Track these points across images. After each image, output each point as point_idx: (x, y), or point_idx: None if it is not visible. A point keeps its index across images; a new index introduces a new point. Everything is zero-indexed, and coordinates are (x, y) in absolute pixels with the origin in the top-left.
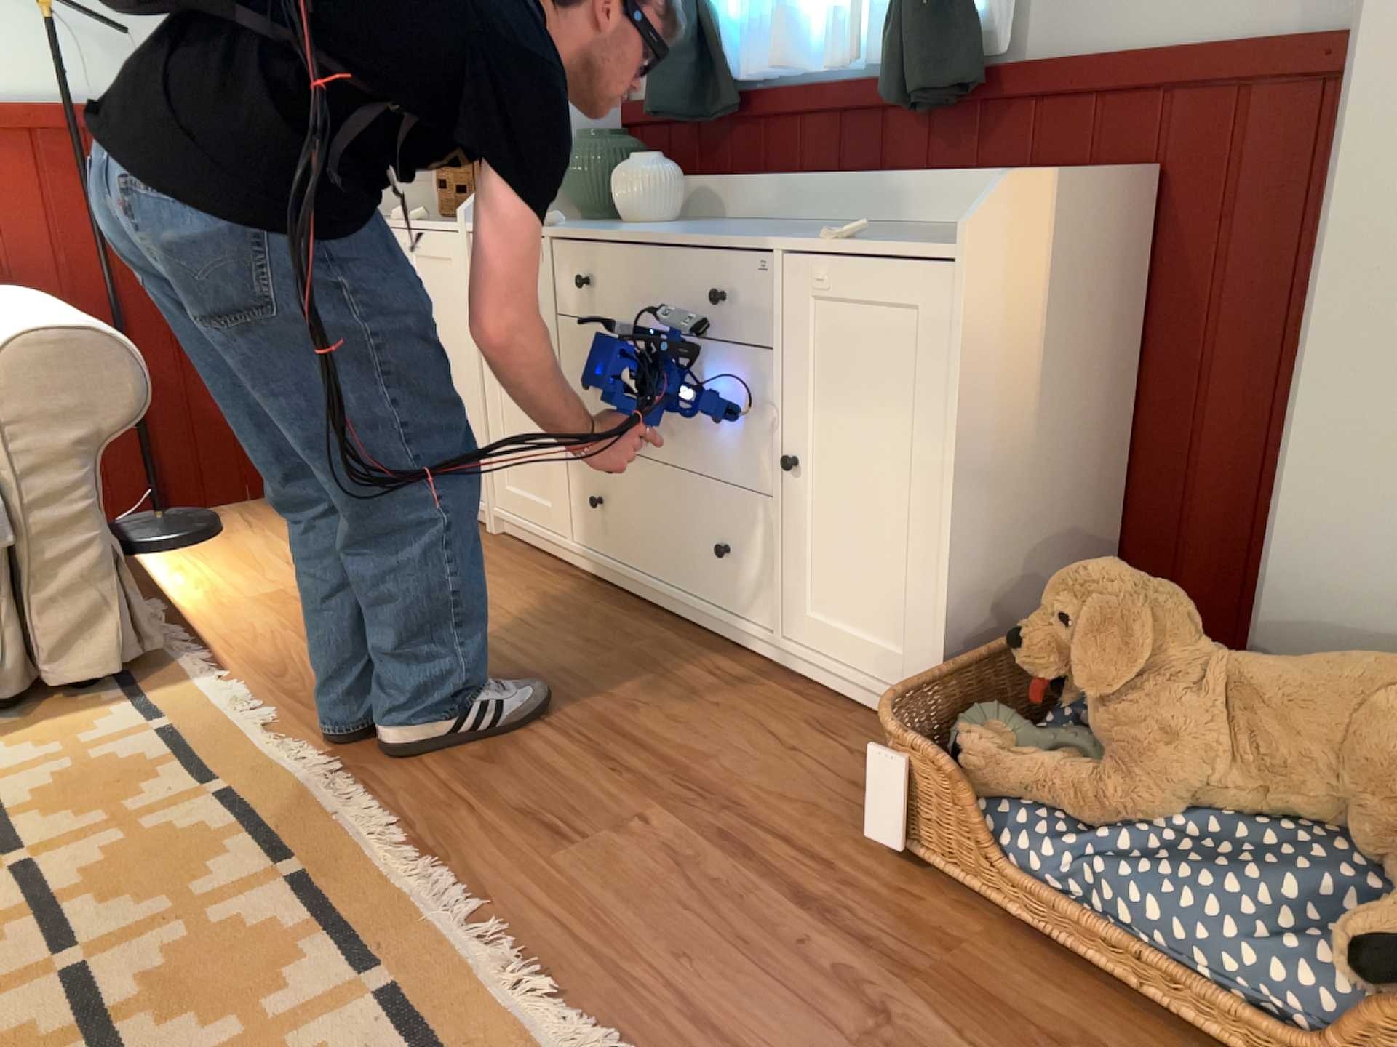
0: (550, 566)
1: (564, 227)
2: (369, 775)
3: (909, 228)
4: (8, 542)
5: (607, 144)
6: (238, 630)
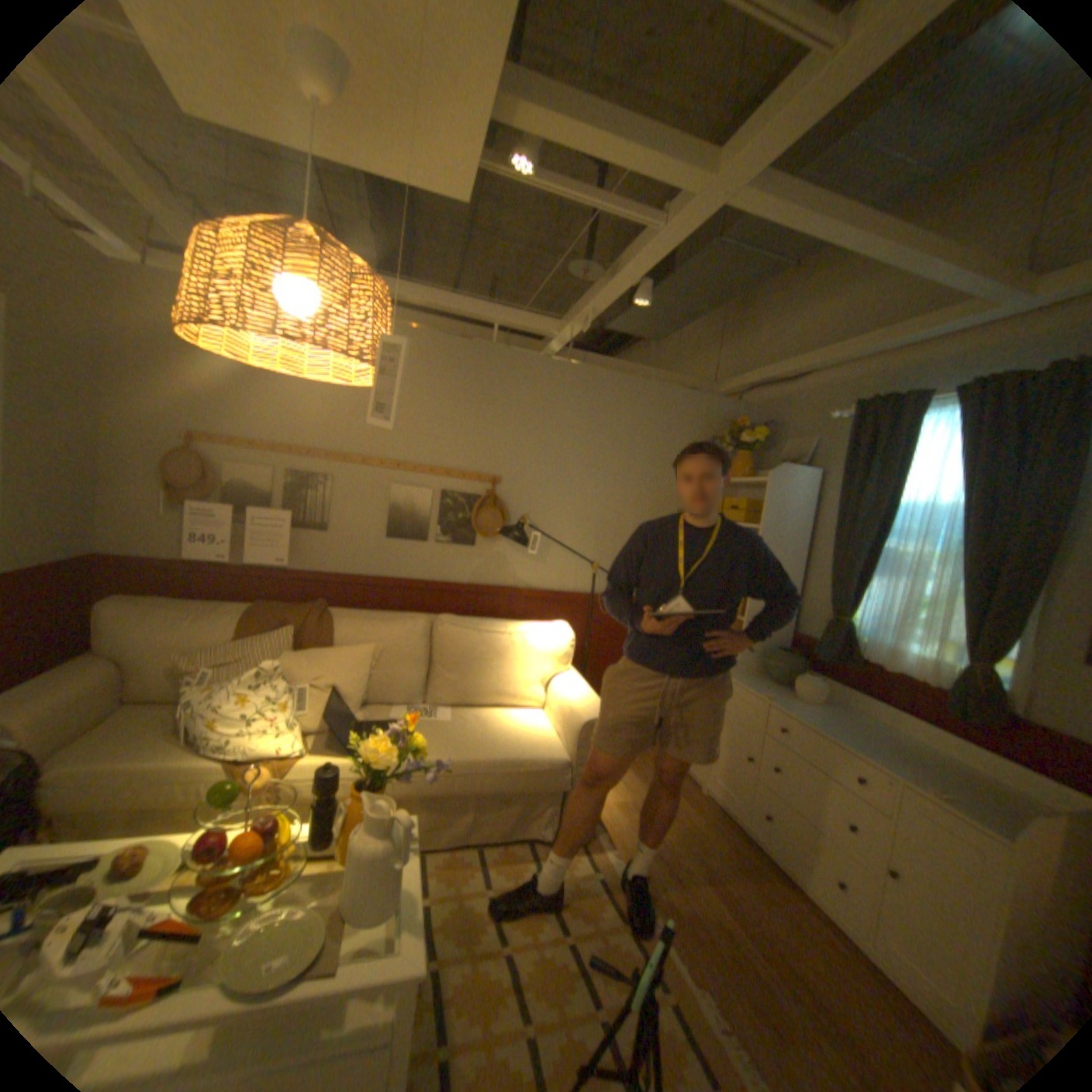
0: (736, 830)
1: (776, 700)
2: (688, 952)
3: (957, 766)
4: (568, 791)
5: (793, 660)
6: (615, 825)
